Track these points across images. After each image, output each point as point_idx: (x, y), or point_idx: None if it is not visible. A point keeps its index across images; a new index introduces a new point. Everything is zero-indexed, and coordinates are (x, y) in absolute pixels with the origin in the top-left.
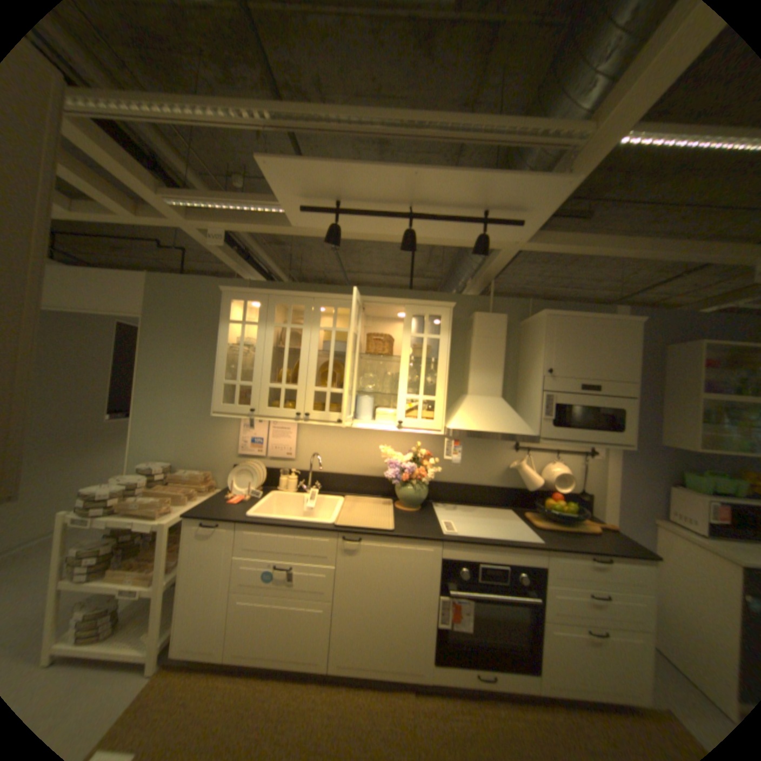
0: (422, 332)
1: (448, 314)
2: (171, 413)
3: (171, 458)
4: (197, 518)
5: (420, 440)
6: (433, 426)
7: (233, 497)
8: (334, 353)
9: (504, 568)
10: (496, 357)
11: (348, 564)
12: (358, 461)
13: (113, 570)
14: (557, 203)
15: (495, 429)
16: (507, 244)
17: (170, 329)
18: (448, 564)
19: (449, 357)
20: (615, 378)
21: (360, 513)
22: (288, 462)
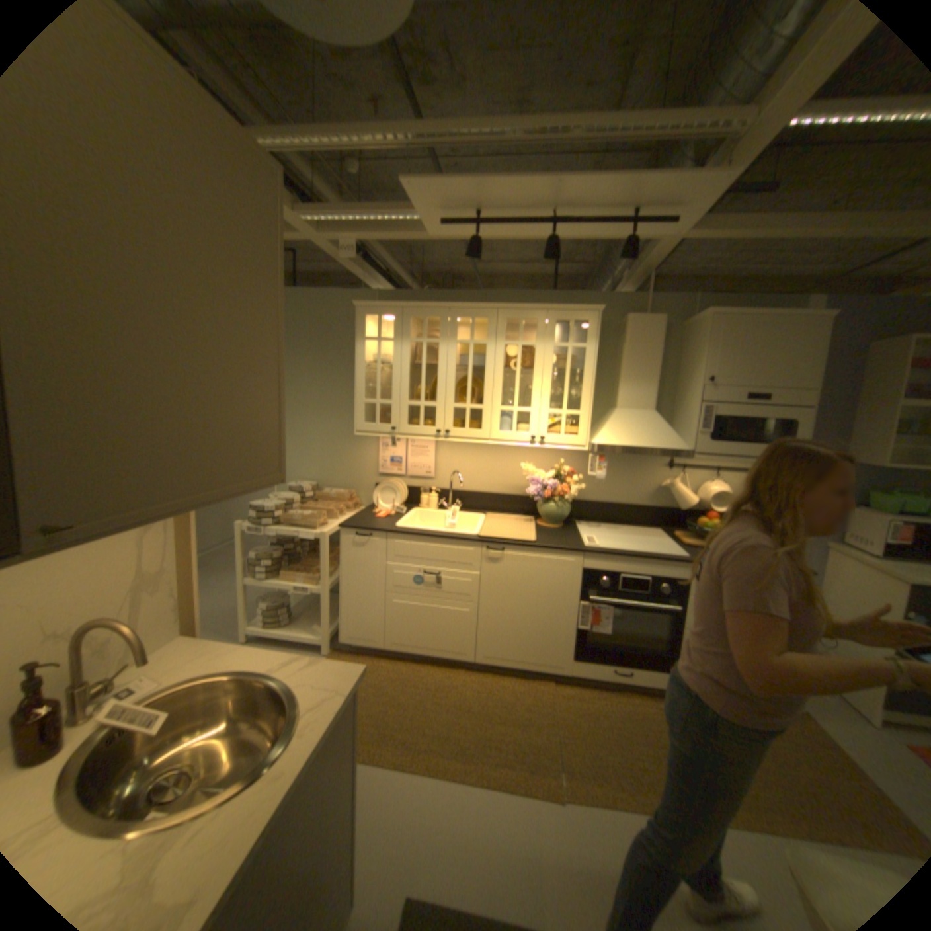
0: (568, 339)
1: (598, 317)
2: (312, 434)
3: (317, 478)
4: (354, 528)
5: (564, 458)
6: (578, 441)
7: (380, 513)
8: (471, 367)
9: (646, 579)
10: (651, 364)
11: (493, 571)
12: (499, 480)
13: (286, 571)
14: (722, 188)
15: (645, 444)
16: (668, 233)
17: (303, 348)
18: (589, 573)
19: (599, 366)
20: (790, 384)
21: (503, 528)
22: (428, 481)
